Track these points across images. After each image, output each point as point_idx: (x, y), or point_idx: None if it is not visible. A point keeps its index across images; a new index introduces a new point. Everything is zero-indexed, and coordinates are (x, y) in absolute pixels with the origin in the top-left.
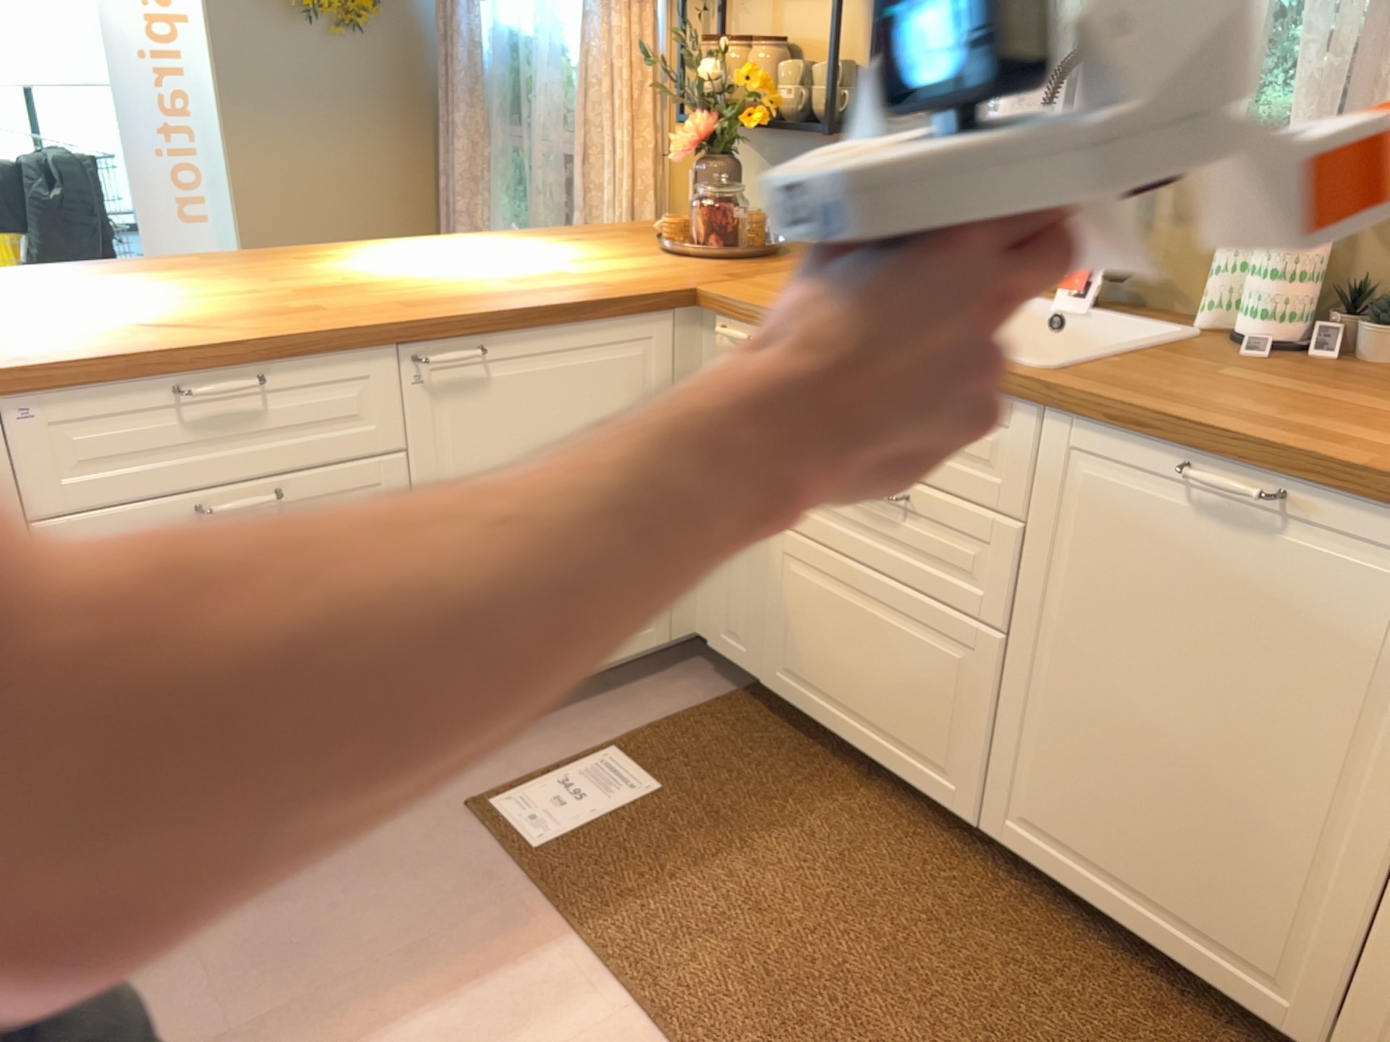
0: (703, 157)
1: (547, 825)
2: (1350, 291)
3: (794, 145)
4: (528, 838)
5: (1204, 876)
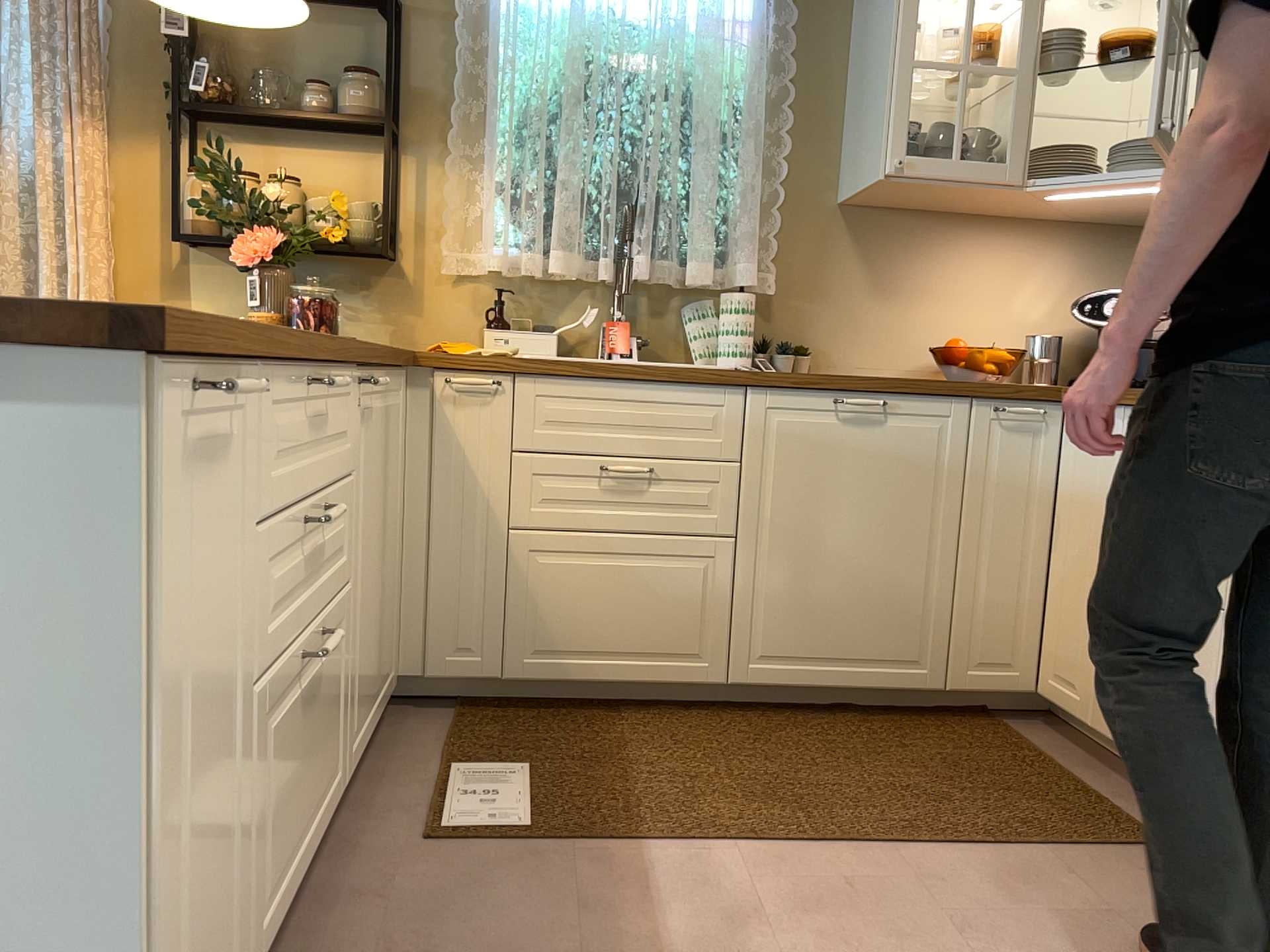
0: (264, 266)
1: (506, 817)
2: (756, 341)
3: (305, 267)
4: (511, 829)
5: (876, 625)
